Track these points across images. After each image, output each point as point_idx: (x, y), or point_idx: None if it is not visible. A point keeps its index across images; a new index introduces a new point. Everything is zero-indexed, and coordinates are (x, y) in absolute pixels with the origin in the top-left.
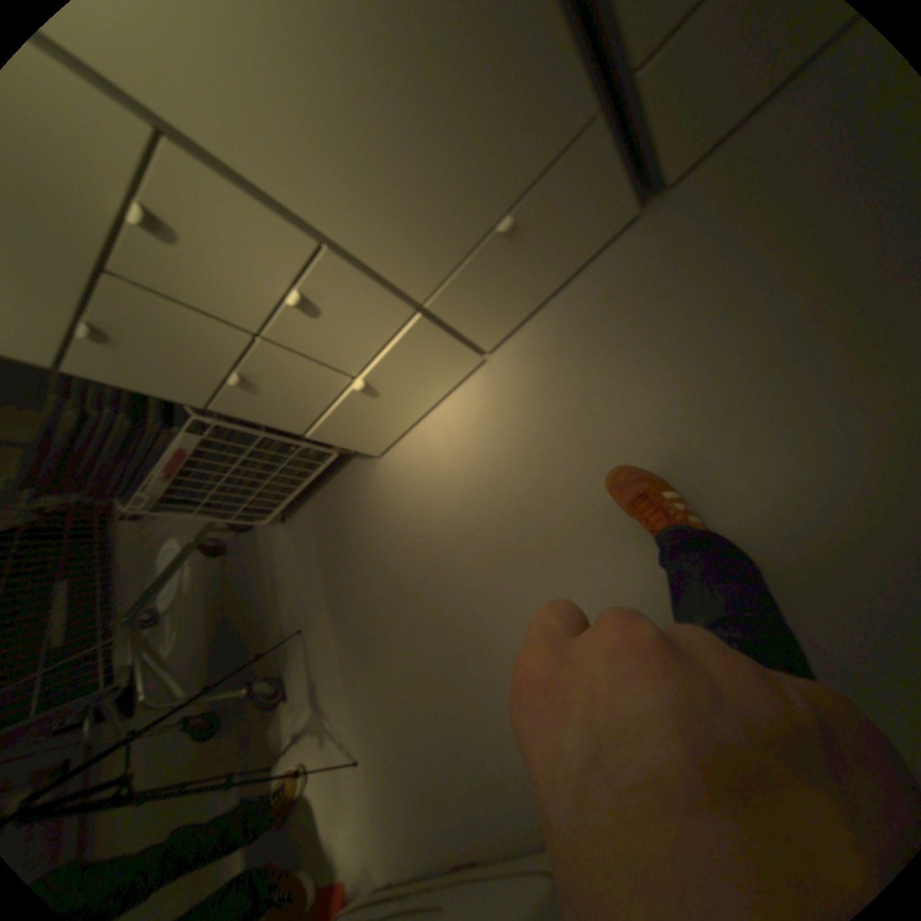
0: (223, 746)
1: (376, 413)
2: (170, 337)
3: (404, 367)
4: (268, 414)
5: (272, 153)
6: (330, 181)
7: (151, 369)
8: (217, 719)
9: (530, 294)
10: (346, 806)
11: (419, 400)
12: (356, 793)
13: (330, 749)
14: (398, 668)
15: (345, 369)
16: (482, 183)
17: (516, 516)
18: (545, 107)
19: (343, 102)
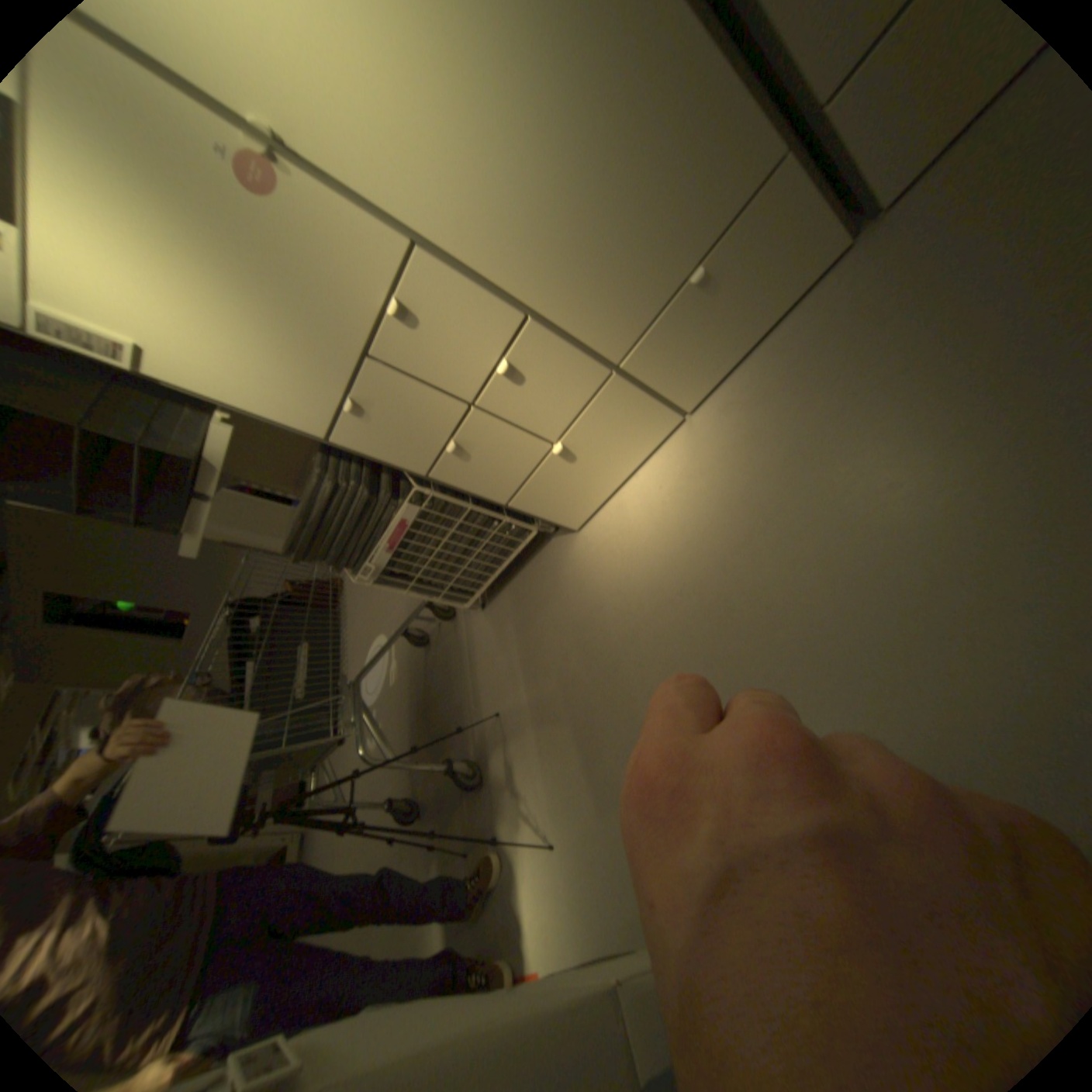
0: (419, 838)
1: (571, 482)
2: (403, 409)
3: (599, 431)
4: (473, 482)
5: (488, 246)
6: (532, 260)
7: (387, 439)
8: (414, 811)
9: (728, 344)
10: (539, 894)
11: (614, 468)
12: (549, 880)
13: (524, 835)
14: (594, 746)
15: (543, 434)
16: (667, 240)
17: (719, 576)
18: (725, 161)
19: (543, 194)
